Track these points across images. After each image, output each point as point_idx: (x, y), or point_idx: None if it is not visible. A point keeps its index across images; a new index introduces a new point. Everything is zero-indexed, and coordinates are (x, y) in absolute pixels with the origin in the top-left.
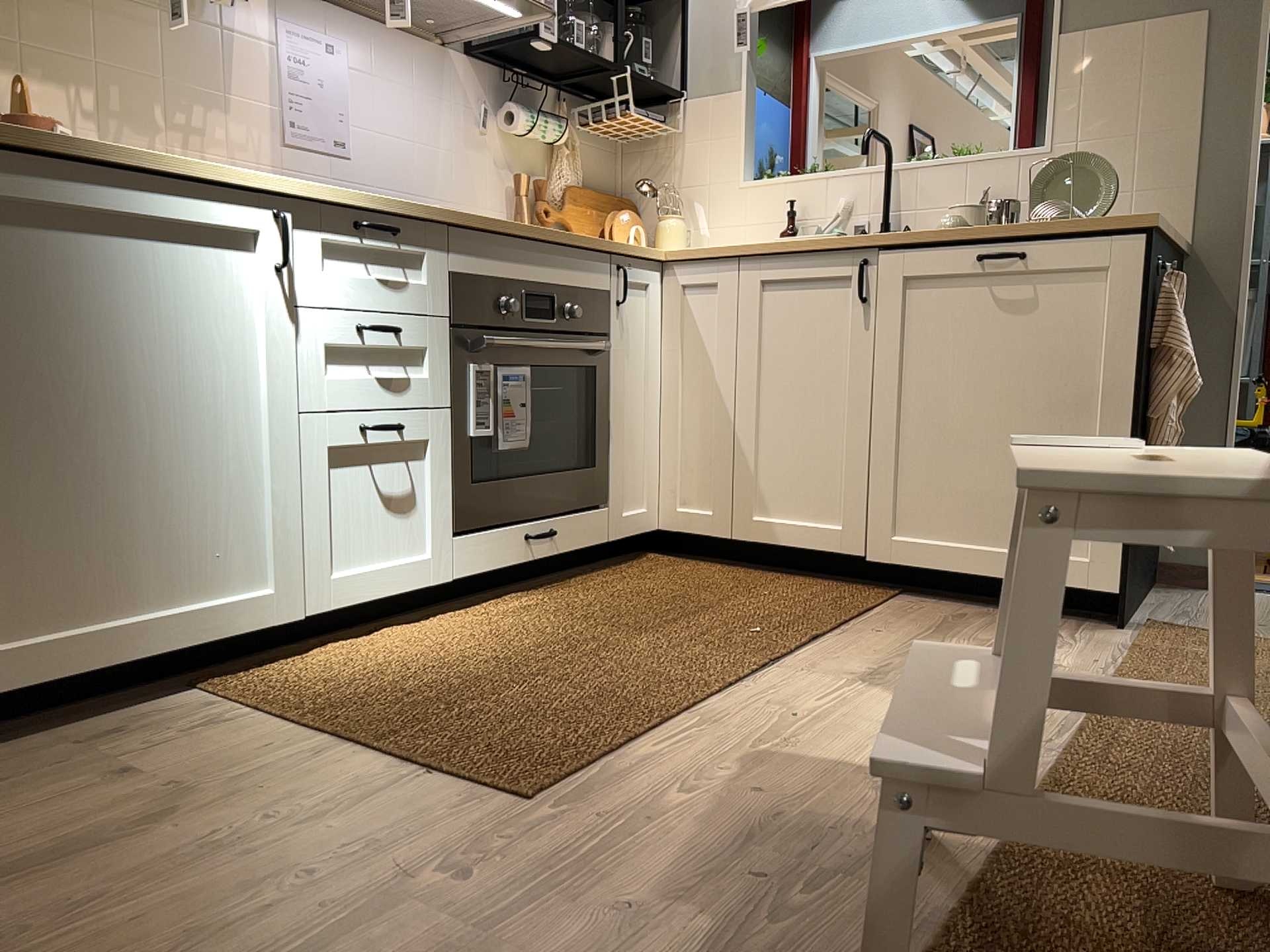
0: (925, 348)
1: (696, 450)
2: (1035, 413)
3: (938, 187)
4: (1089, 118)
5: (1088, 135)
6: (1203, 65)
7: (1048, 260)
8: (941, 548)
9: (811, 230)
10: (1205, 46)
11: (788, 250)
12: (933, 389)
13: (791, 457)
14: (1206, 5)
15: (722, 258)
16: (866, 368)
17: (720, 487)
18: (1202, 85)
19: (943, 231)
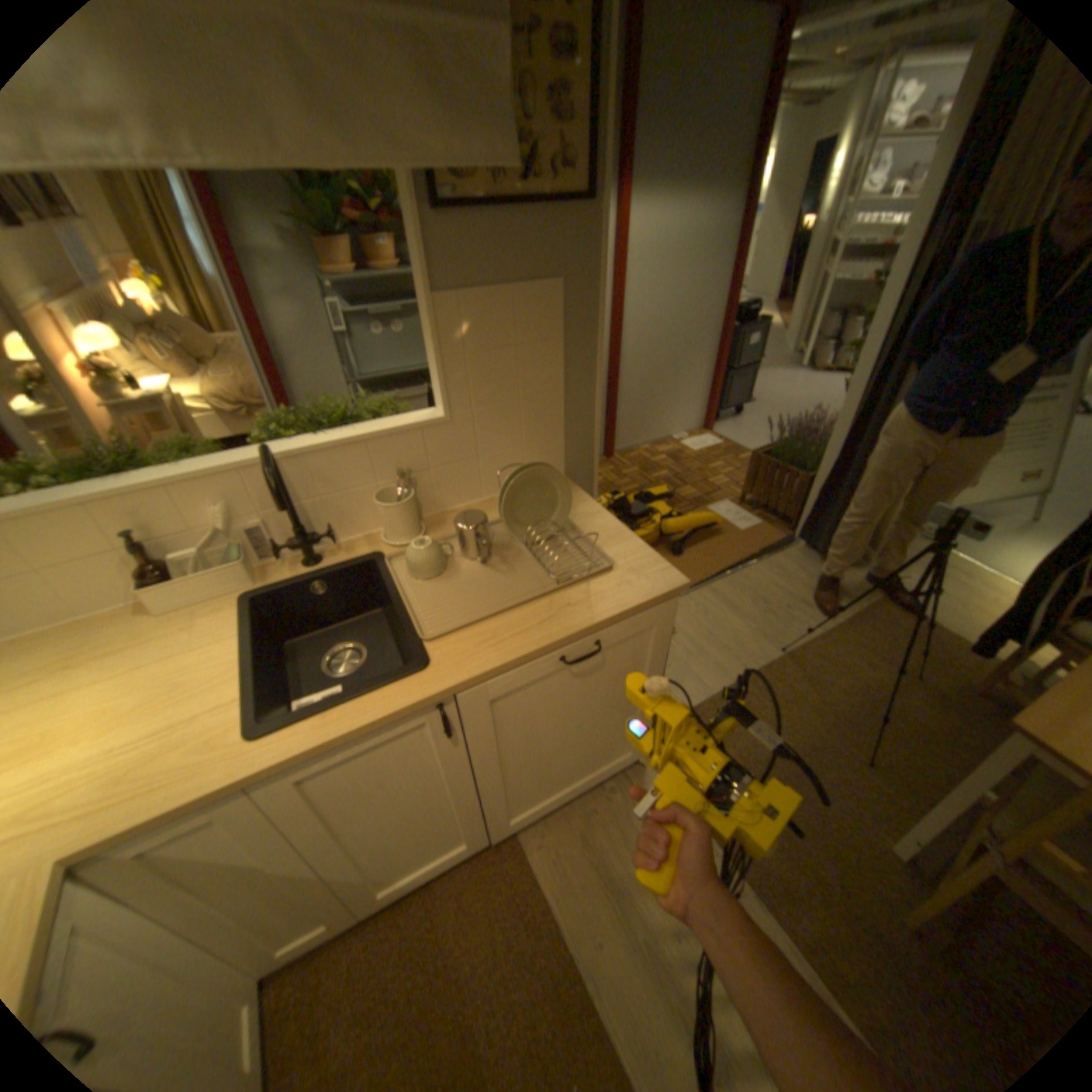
0: (513, 728)
1: (268, 920)
2: (600, 715)
3: (338, 468)
4: (479, 383)
5: (481, 399)
6: (562, 330)
7: (612, 635)
8: (543, 807)
9: (173, 547)
10: (562, 310)
11: (325, 746)
12: (524, 744)
13: (396, 850)
14: (561, 268)
15: (200, 802)
16: (459, 767)
17: (322, 915)
18: (562, 348)
19: (509, 642)
